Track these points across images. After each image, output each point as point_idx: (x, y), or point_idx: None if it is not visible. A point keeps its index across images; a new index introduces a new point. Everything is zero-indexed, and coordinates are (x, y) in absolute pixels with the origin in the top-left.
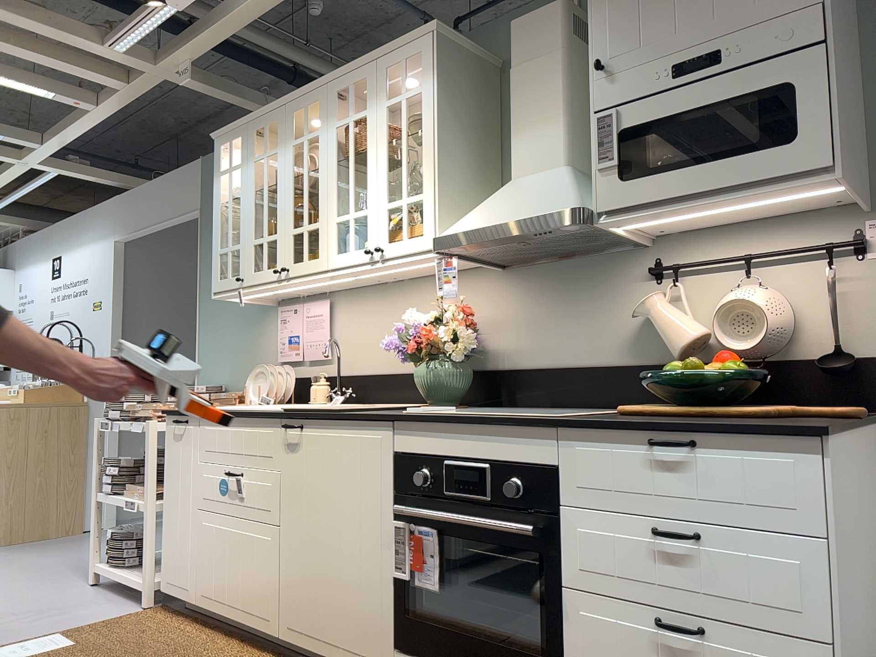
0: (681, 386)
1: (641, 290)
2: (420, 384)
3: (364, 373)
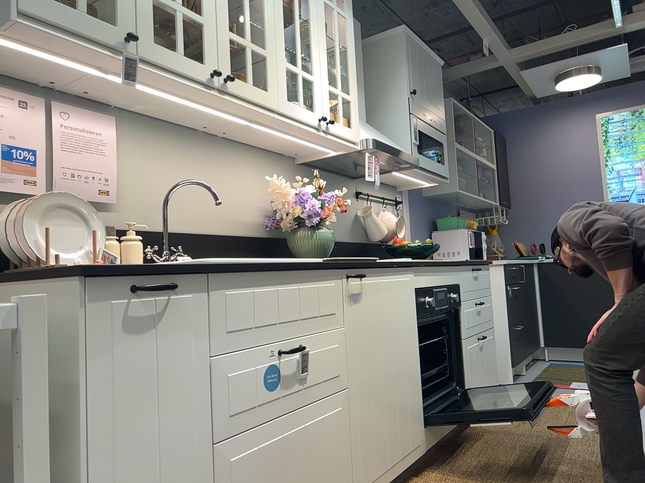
0: (422, 251)
1: (354, 202)
2: (317, 244)
3: (171, 230)
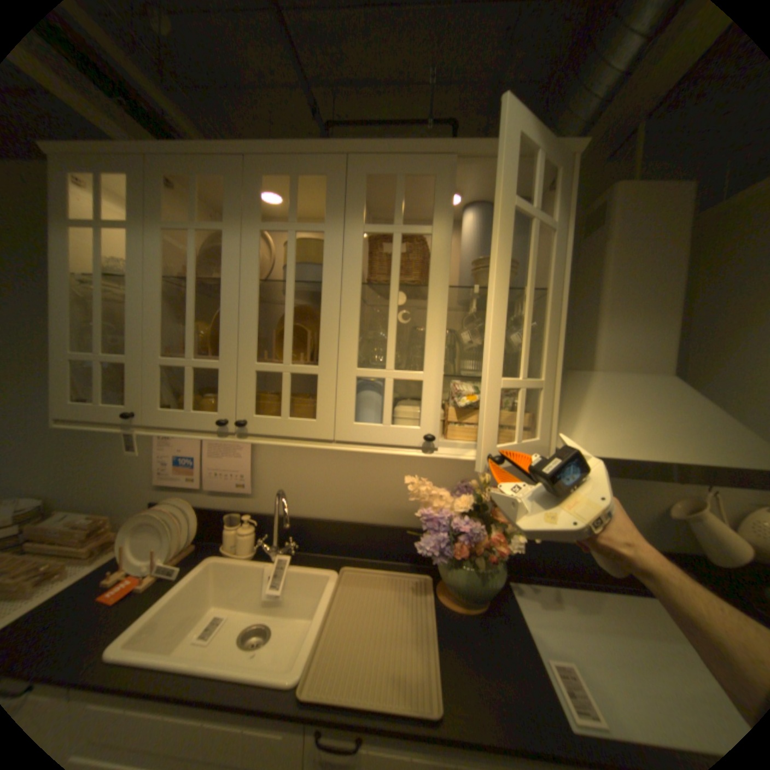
0: None
1: (665, 486)
2: (457, 585)
3: (306, 515)
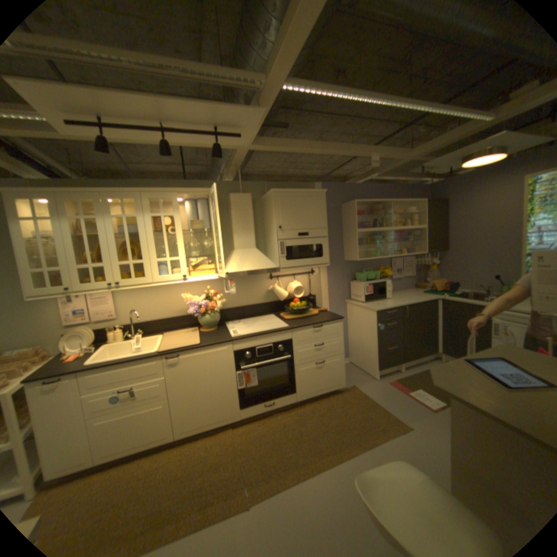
0: (297, 310)
1: (267, 282)
2: (205, 322)
3: (144, 320)
